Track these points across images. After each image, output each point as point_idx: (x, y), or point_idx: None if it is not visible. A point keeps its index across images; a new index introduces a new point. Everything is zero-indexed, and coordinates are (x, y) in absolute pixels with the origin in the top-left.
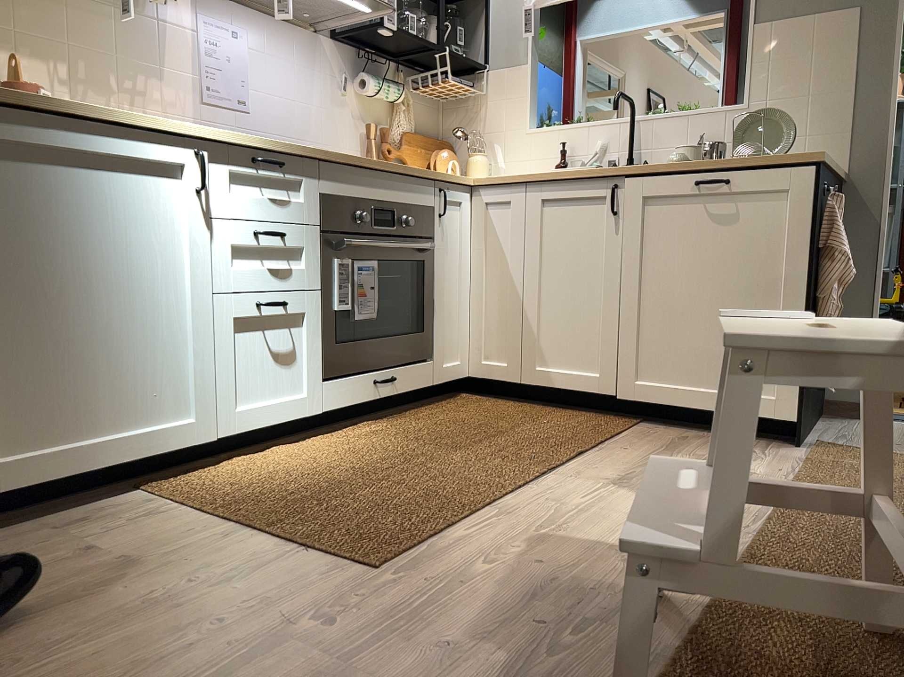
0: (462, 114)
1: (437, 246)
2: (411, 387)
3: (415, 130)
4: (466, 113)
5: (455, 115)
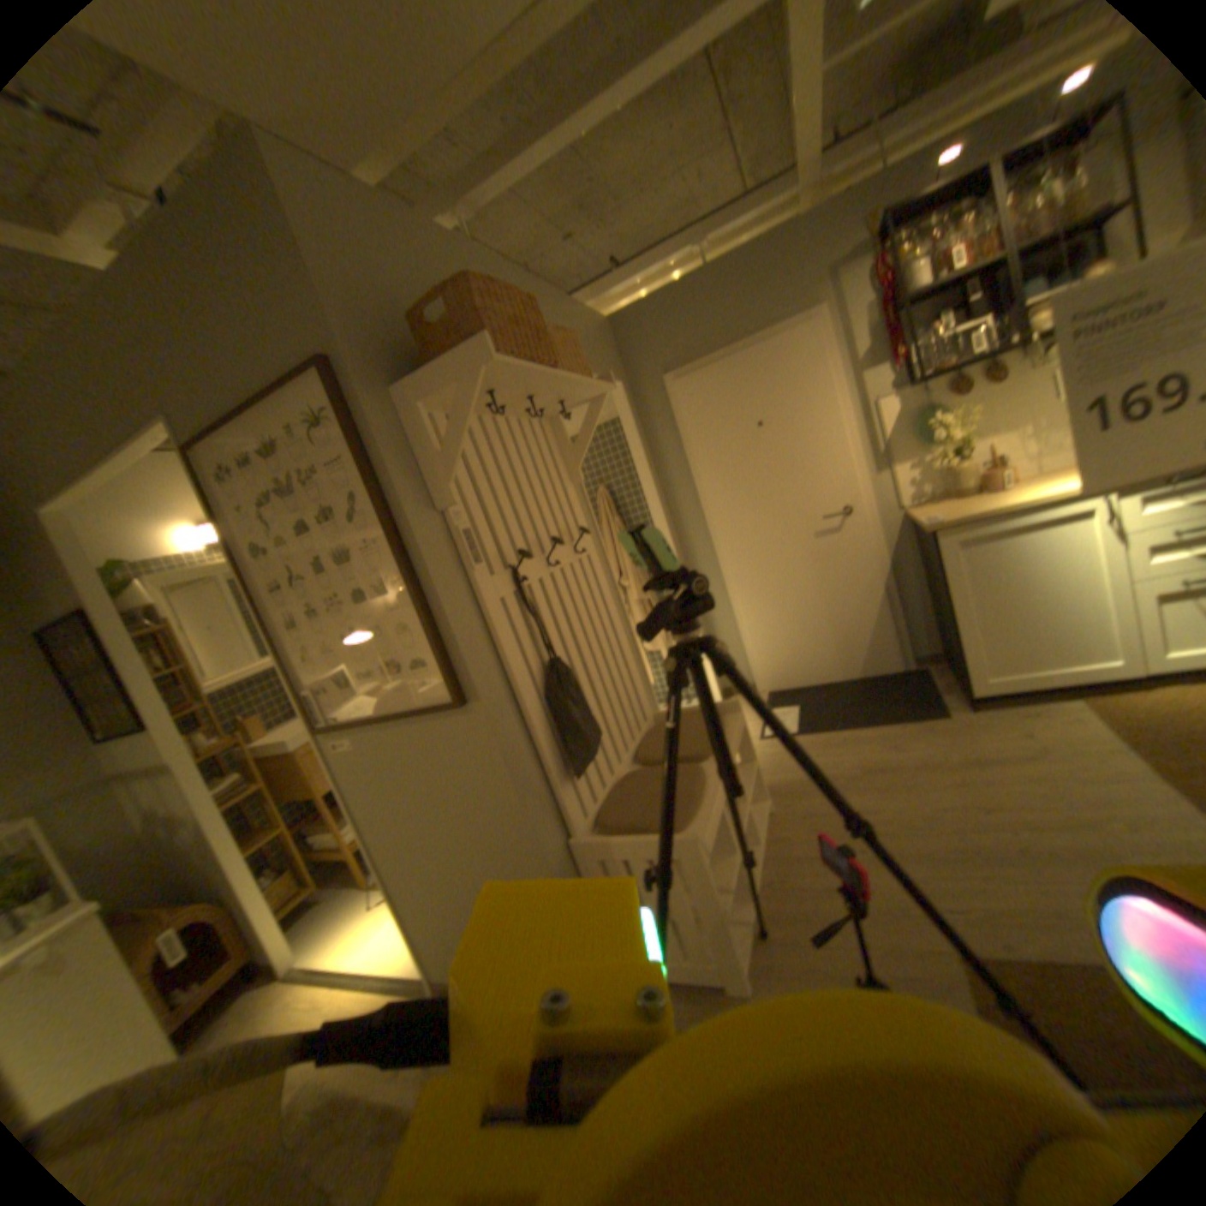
0: None
1: None
2: None
3: None
4: None
5: None
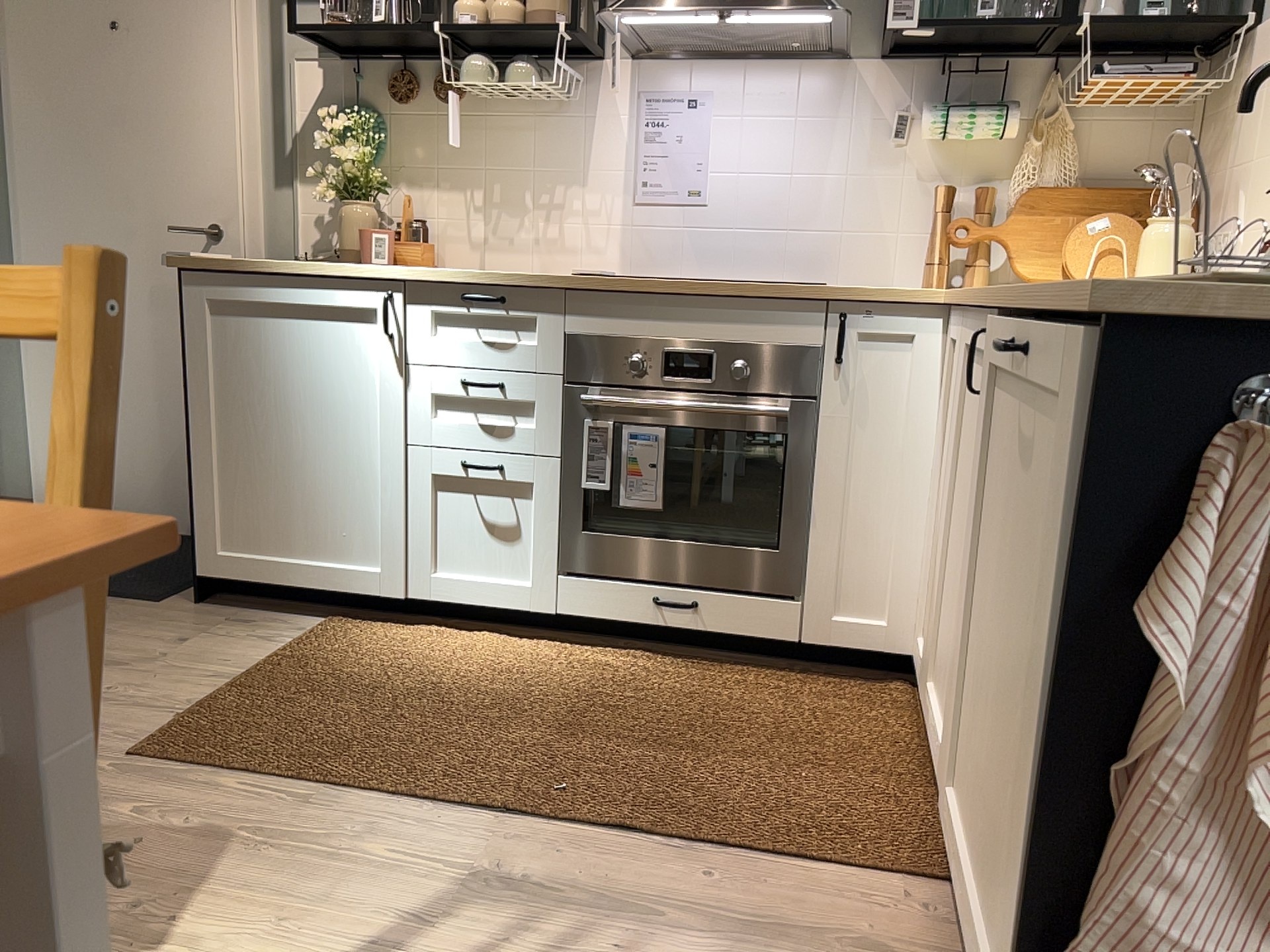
0: (1215, 128)
1: (829, 416)
2: (739, 633)
3: (1095, 176)
4: (1219, 126)
5: (1209, 131)
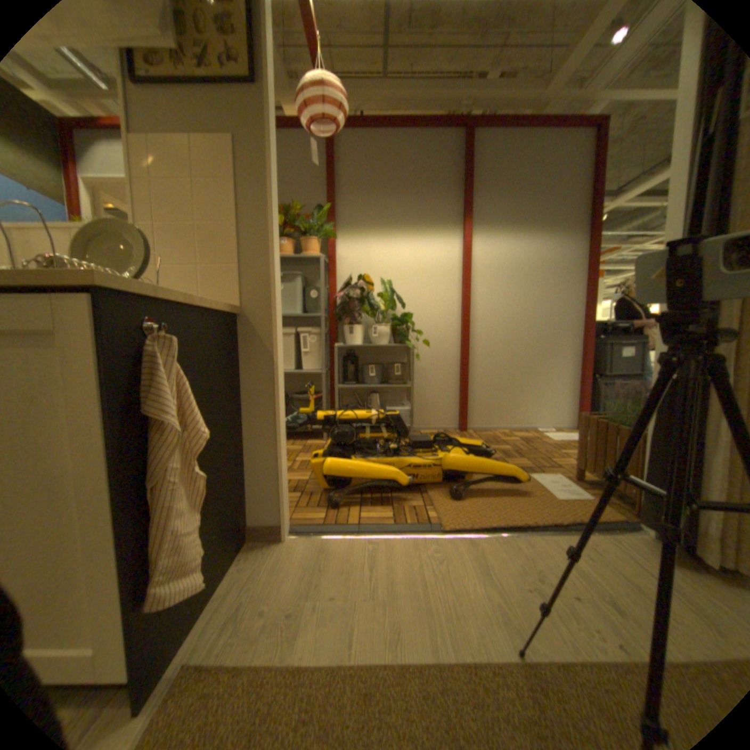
0: None
1: None
2: None
3: None
4: None
5: None
